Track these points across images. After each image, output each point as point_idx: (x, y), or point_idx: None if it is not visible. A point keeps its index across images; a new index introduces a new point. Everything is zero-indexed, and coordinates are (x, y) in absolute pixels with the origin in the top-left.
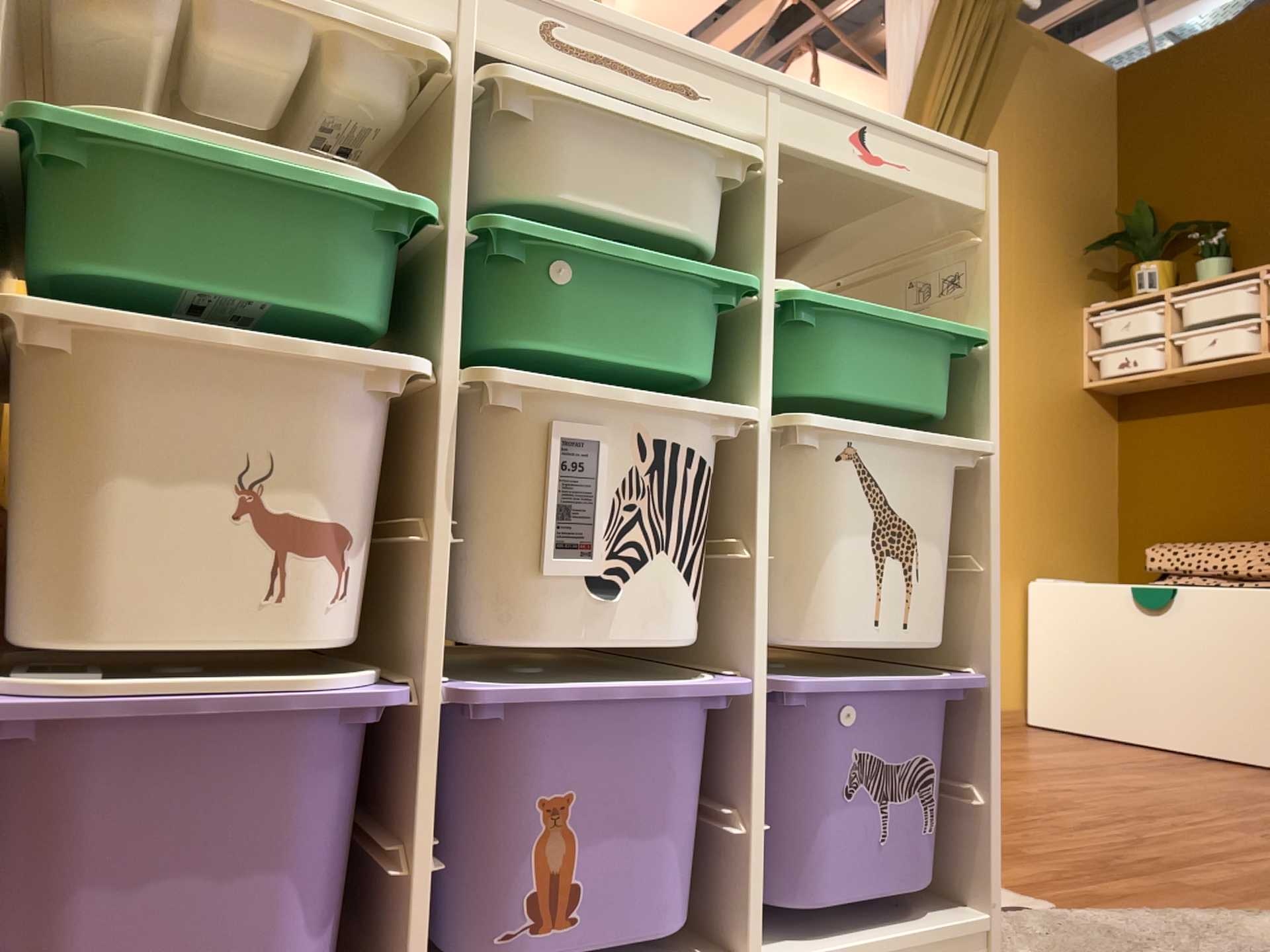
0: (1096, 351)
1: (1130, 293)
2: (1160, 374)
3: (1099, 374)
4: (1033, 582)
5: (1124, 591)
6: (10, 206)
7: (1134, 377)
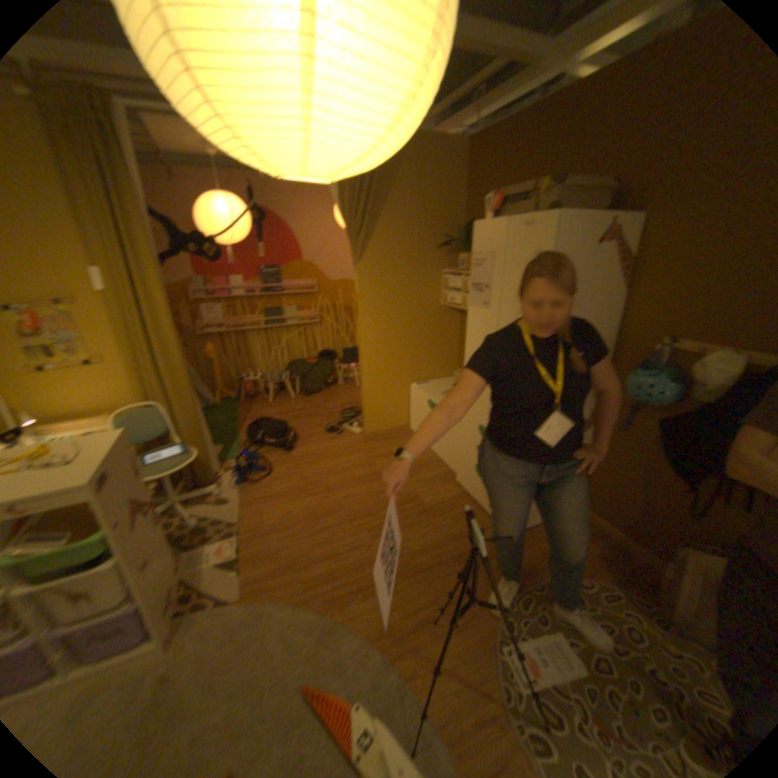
0: (447, 291)
1: (459, 267)
2: (461, 309)
3: (448, 301)
4: (410, 388)
5: (426, 403)
6: None
7: (455, 308)
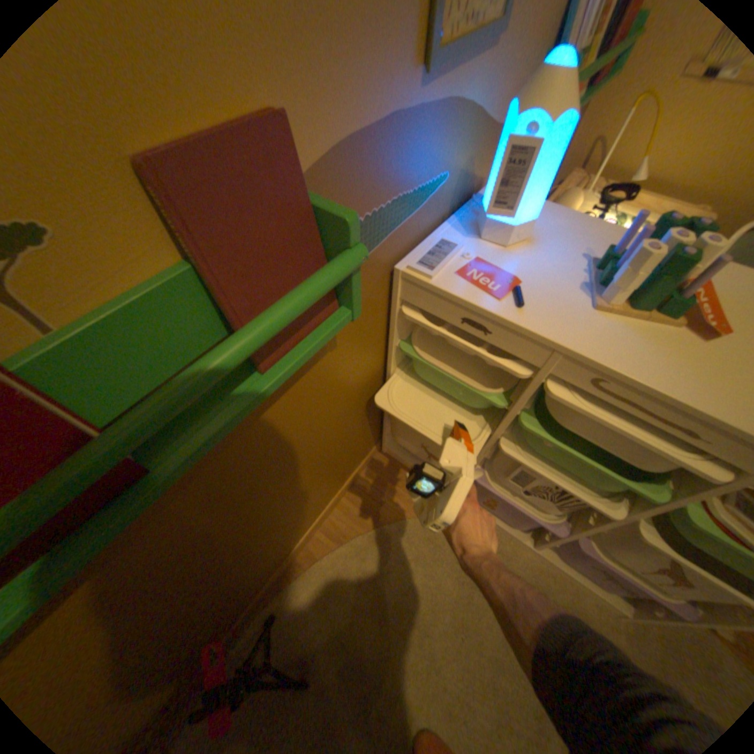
0: None
1: None
2: None
3: None
4: None
5: None
6: (397, 354)
7: None
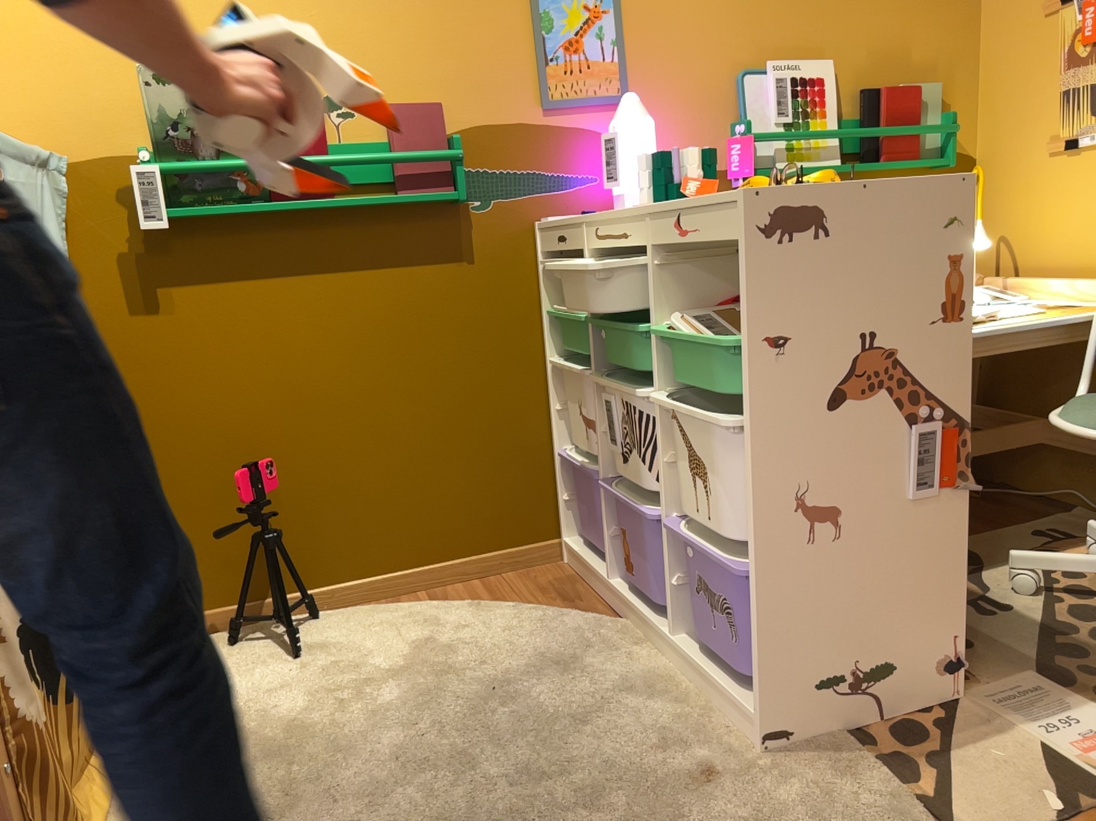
0: None
1: None
2: None
3: None
4: None
5: None
6: (552, 329)
7: None
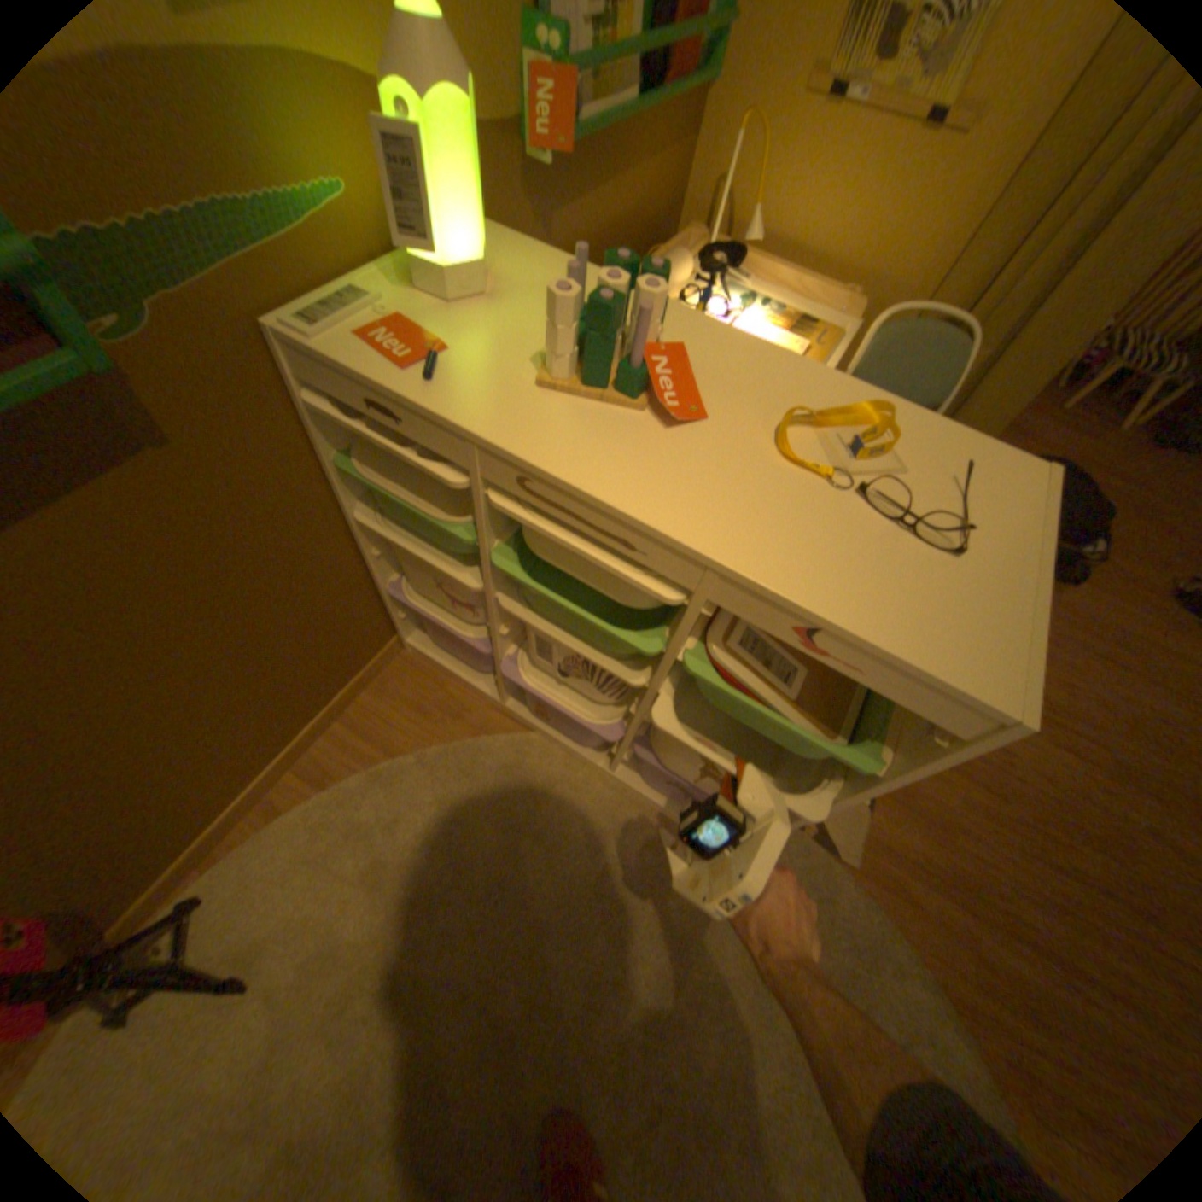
0: None
1: None
2: None
3: None
4: None
5: None
6: (345, 478)
7: None
